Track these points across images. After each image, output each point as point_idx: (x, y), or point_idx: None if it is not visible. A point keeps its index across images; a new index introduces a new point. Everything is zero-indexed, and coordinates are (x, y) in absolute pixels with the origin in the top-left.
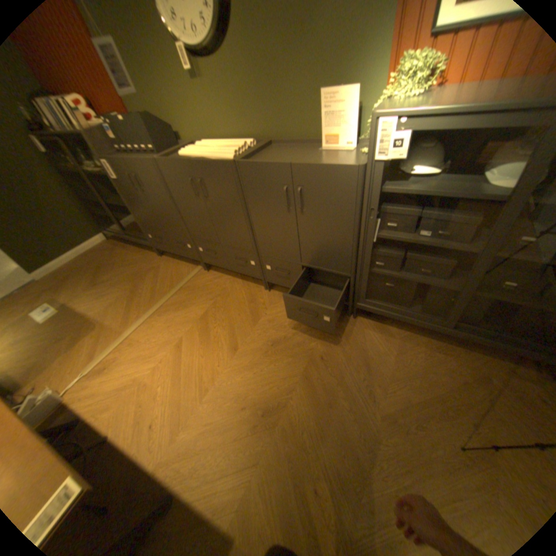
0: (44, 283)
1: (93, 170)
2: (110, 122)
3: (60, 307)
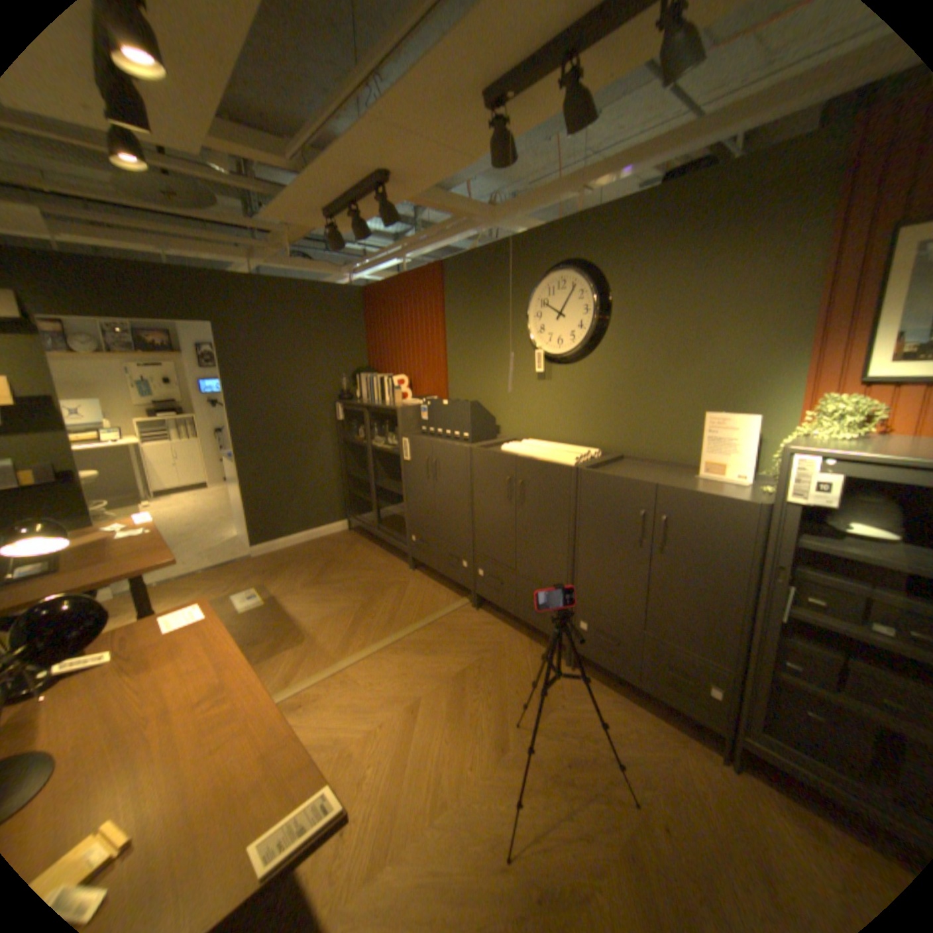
0: (259, 563)
1: (382, 446)
2: (431, 404)
3: (268, 599)
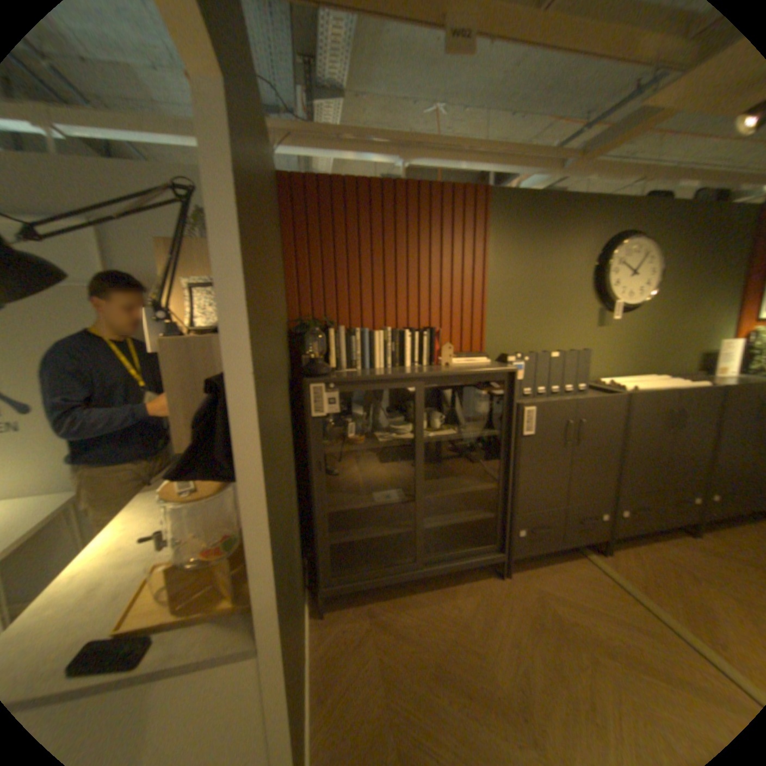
0: None
1: (430, 434)
2: (529, 359)
3: None
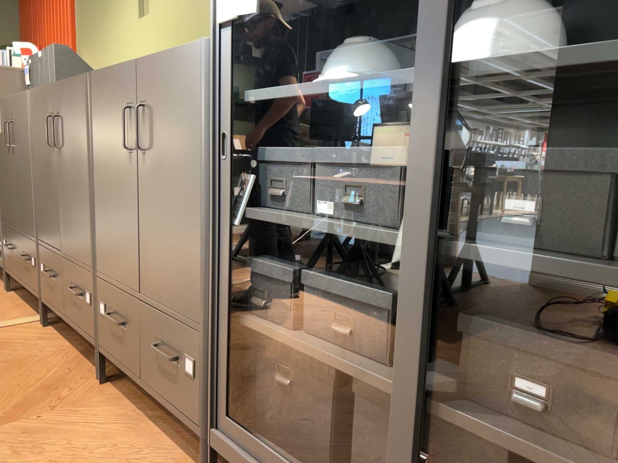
0: None
1: None
2: (31, 62)
3: None
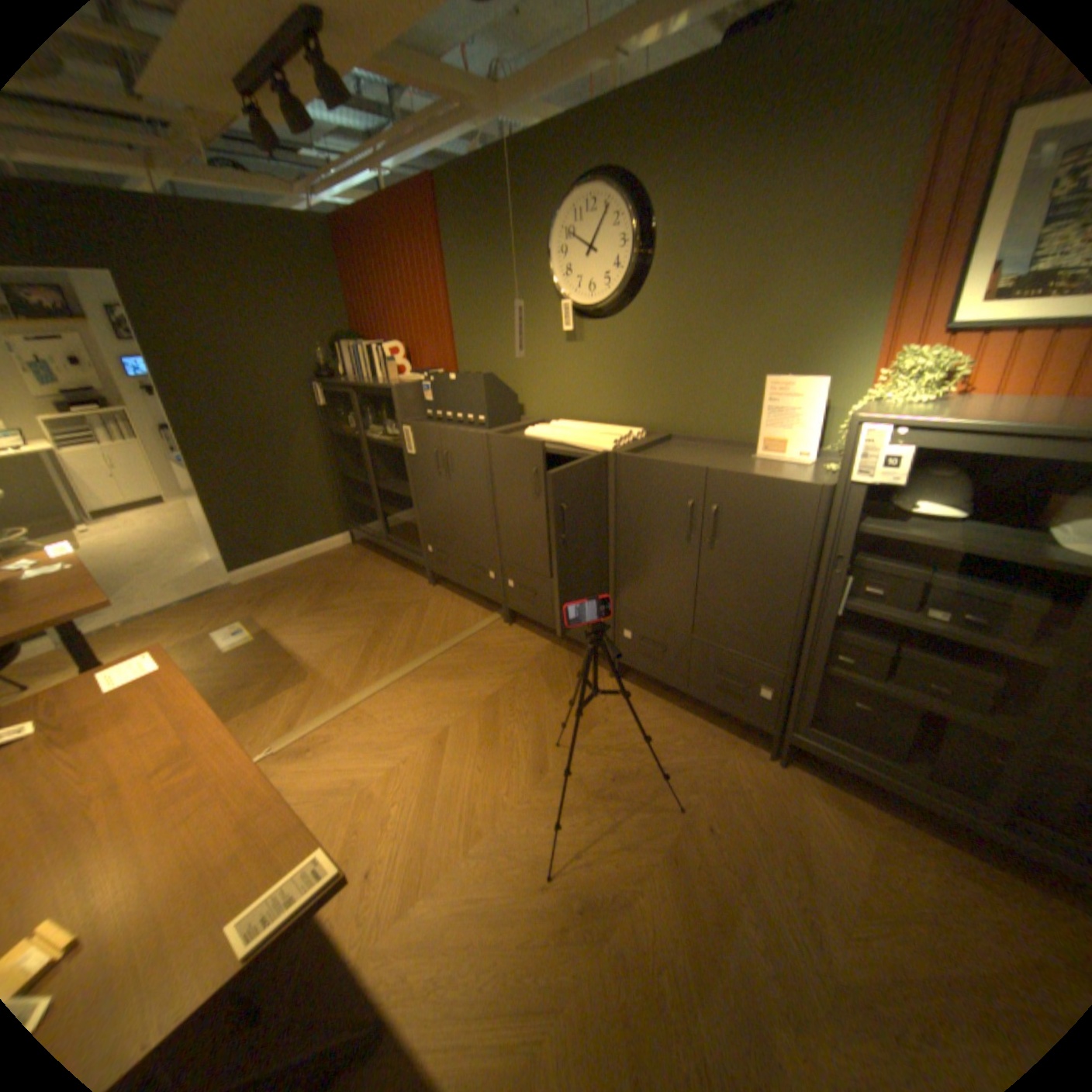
0: (242, 592)
1: (379, 438)
2: (434, 380)
3: (258, 633)
